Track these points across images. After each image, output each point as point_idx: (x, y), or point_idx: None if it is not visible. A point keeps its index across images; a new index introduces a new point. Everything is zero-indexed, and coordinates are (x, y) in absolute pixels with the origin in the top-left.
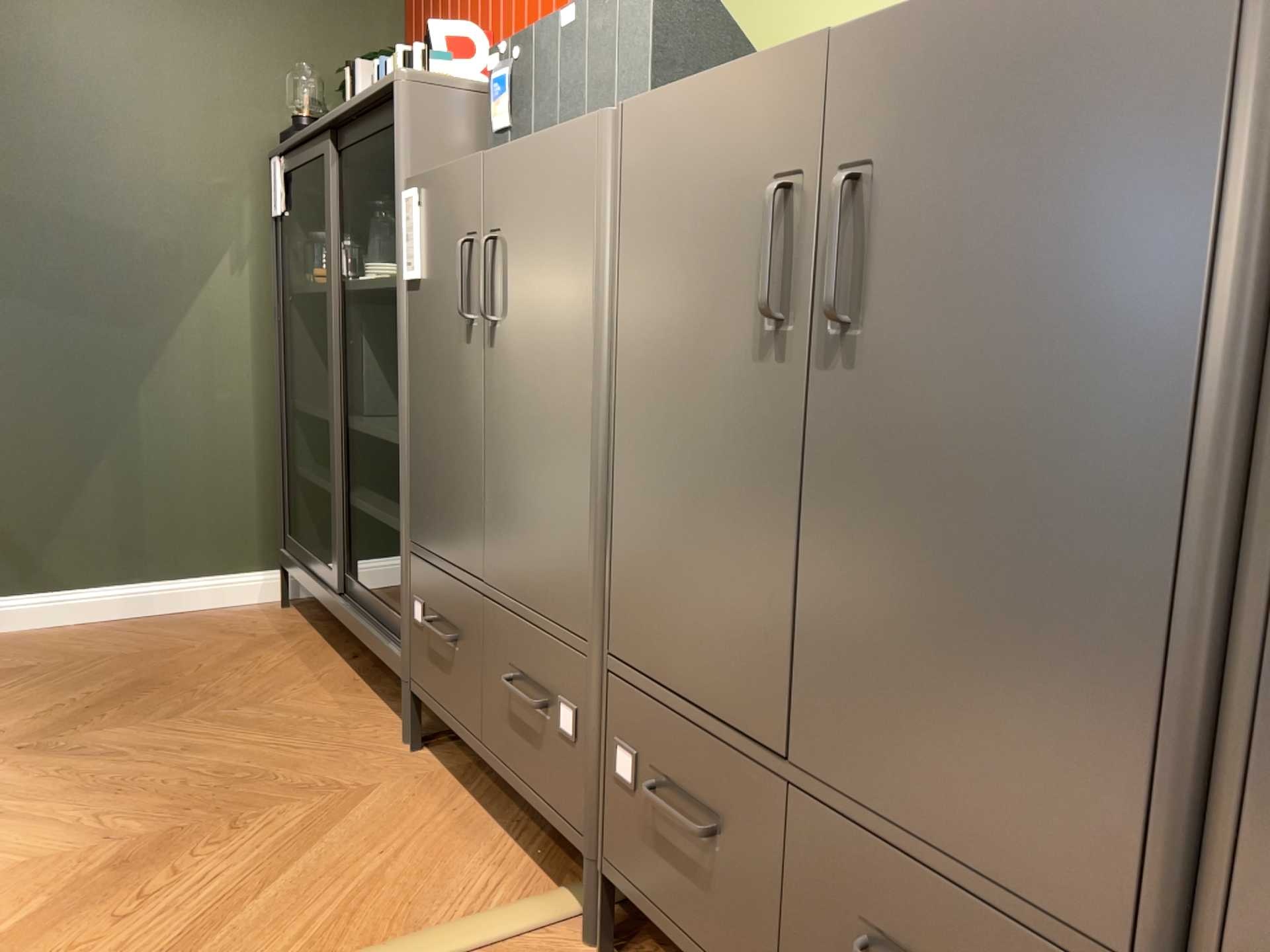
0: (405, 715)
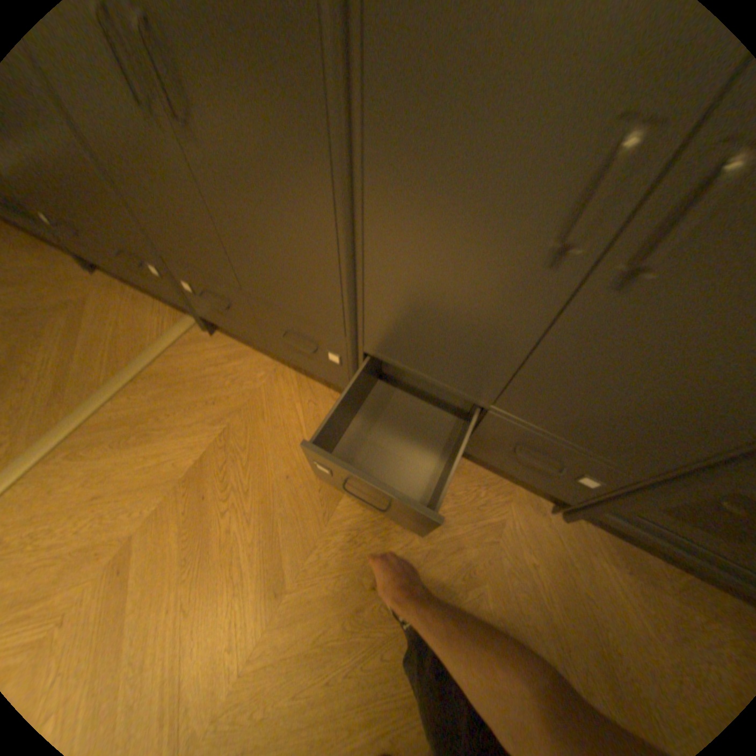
0: (76, 259)
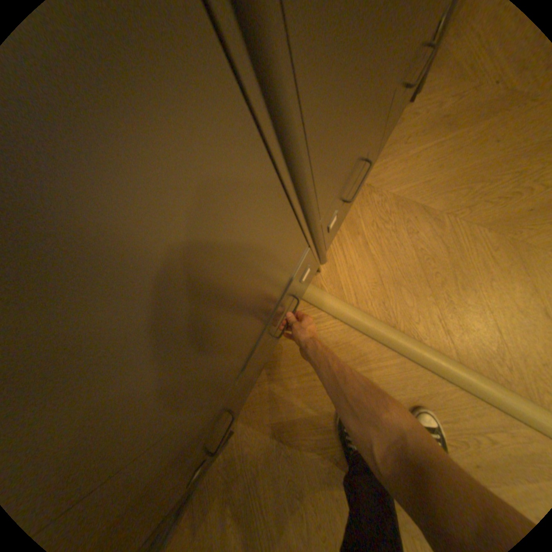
0: None
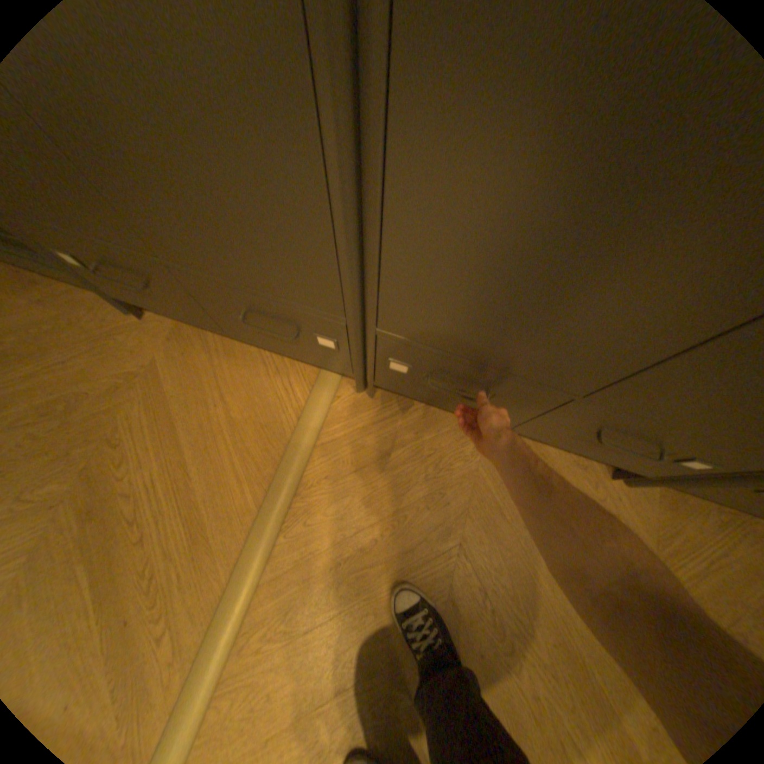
0: (113, 305)
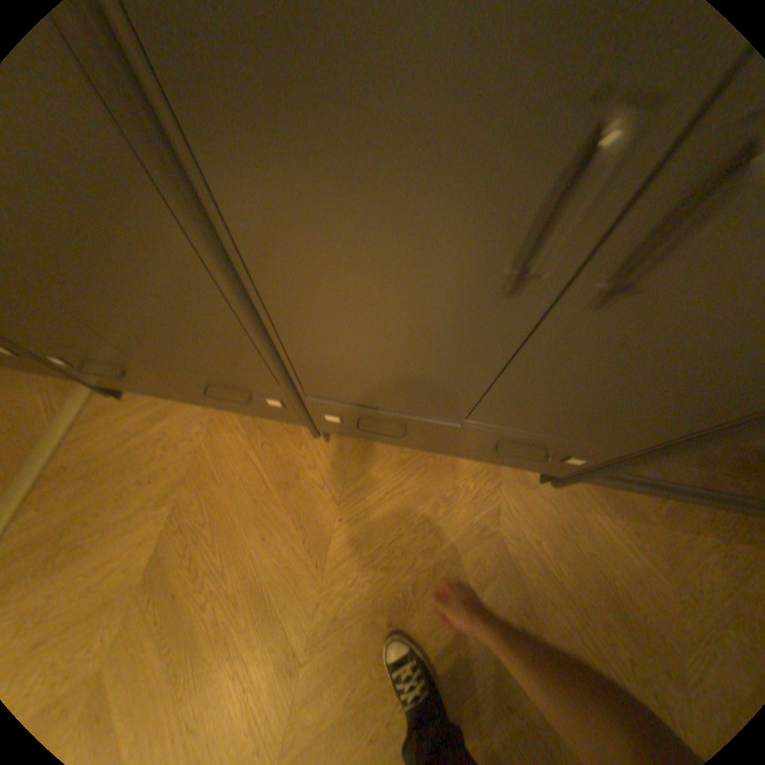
0: None
